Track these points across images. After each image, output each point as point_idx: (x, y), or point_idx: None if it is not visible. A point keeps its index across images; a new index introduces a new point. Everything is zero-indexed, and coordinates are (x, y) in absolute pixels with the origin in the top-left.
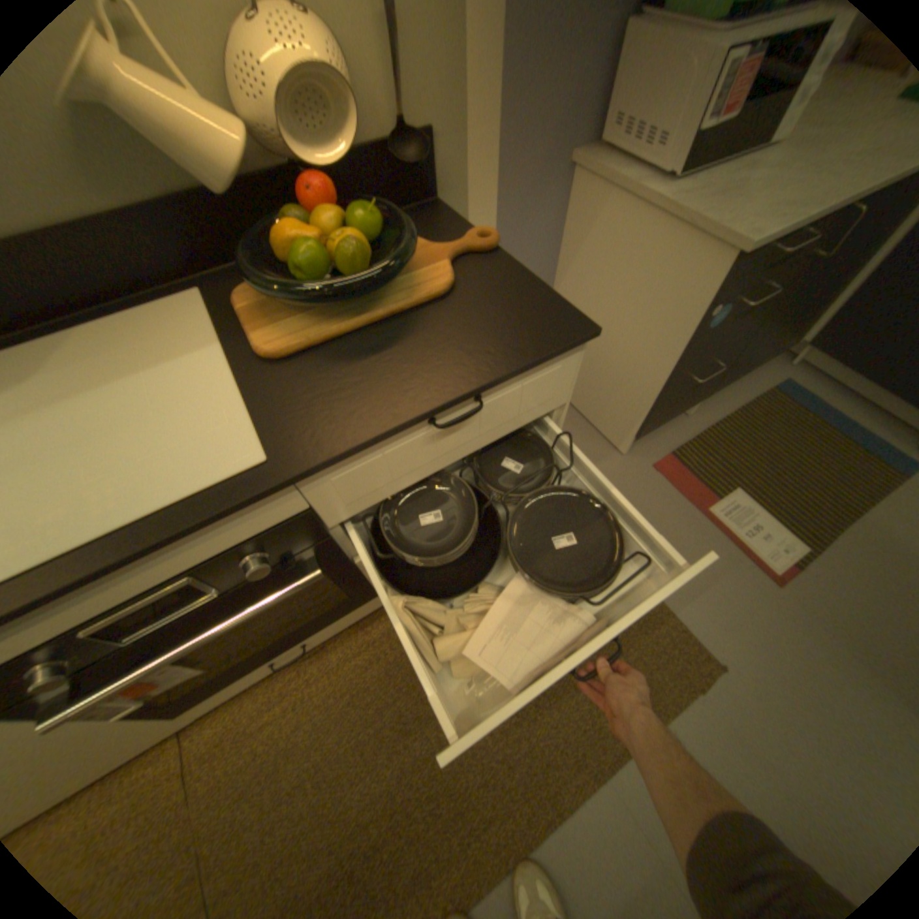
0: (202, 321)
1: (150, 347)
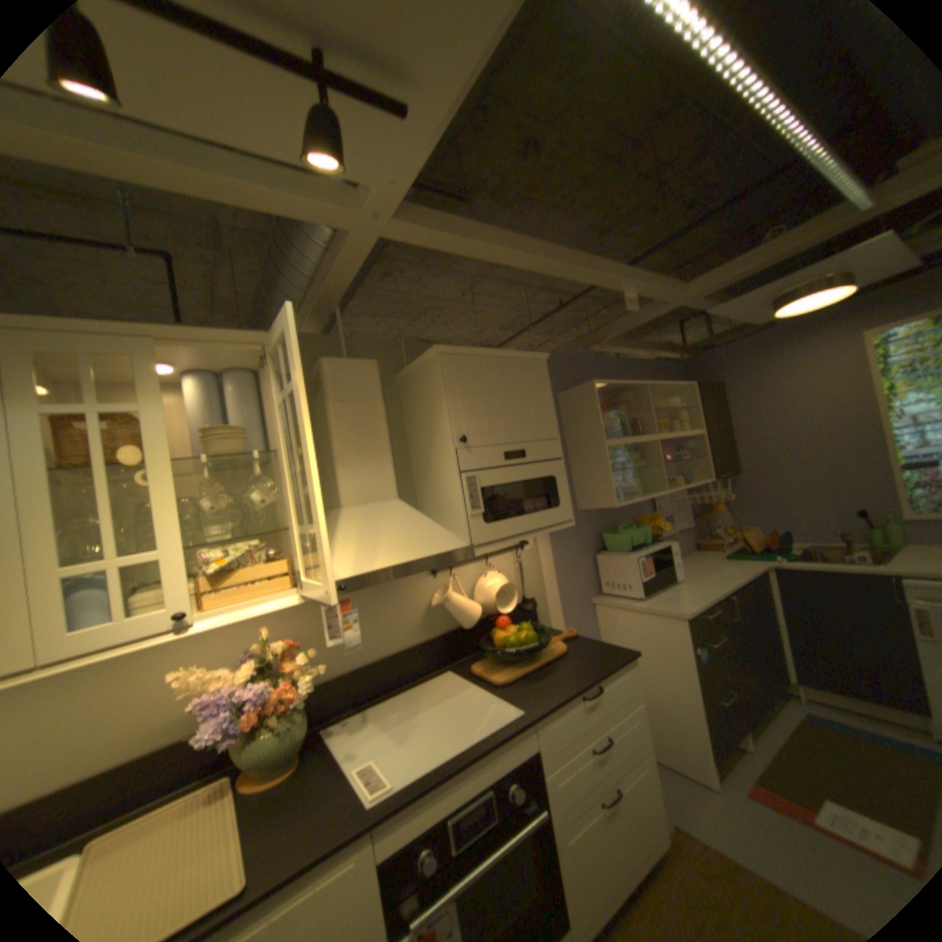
0: (457, 684)
1: (439, 696)
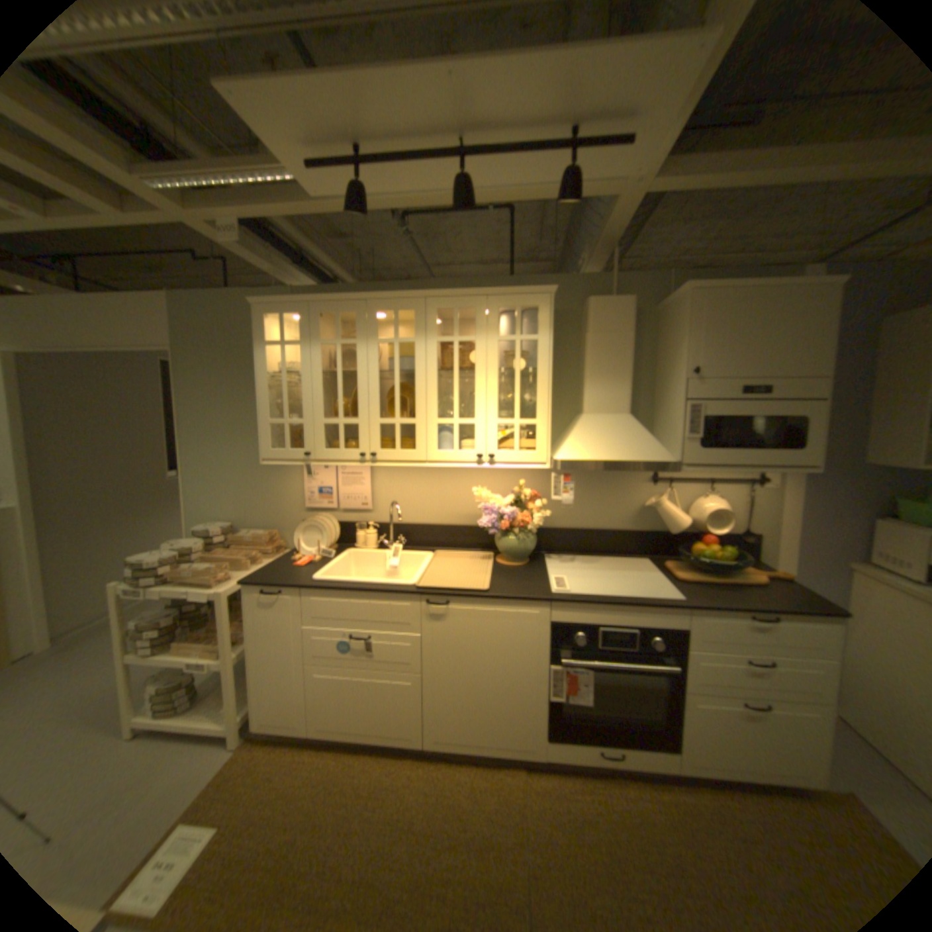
0: (649, 569)
1: (631, 570)
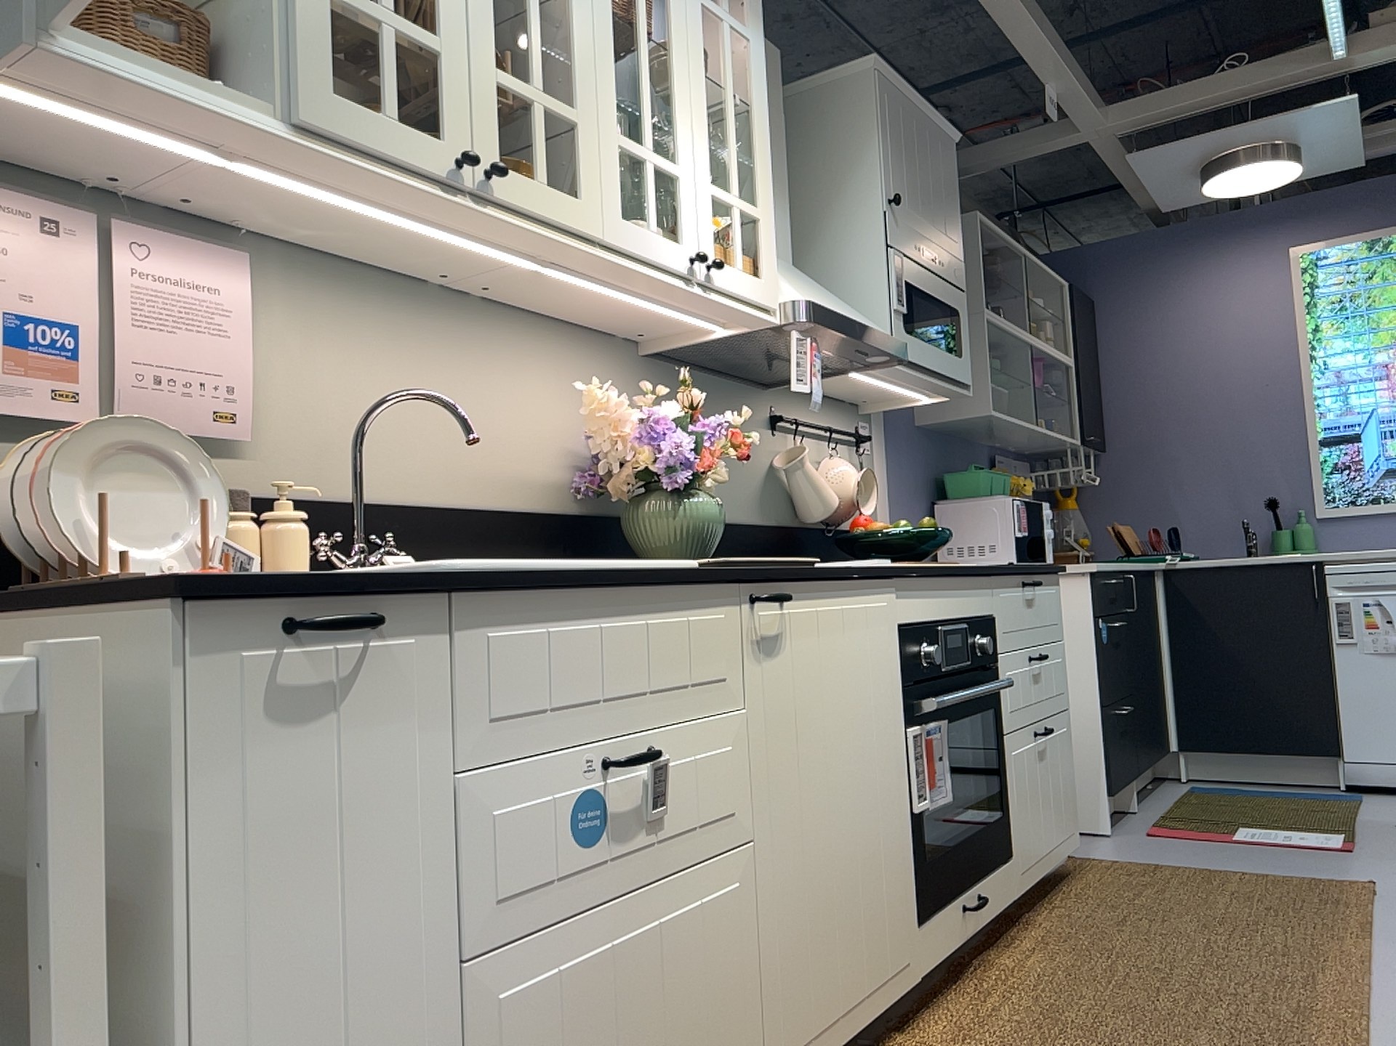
0: None
1: None
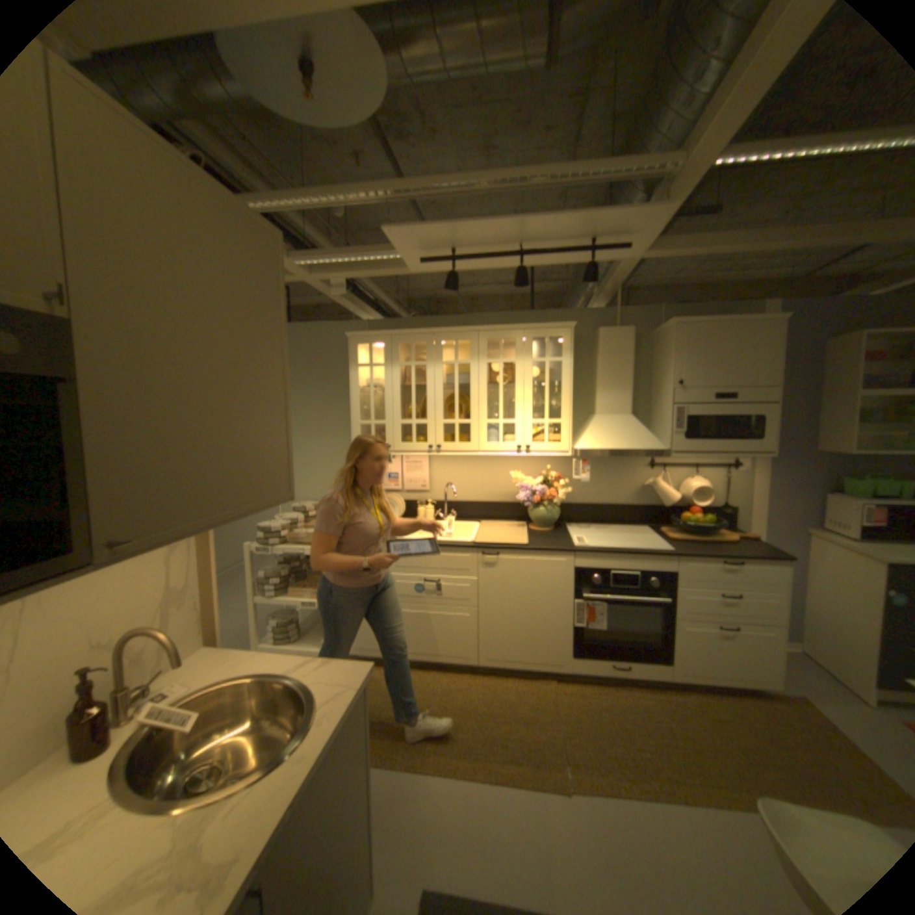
0: (649, 534)
1: (635, 534)
